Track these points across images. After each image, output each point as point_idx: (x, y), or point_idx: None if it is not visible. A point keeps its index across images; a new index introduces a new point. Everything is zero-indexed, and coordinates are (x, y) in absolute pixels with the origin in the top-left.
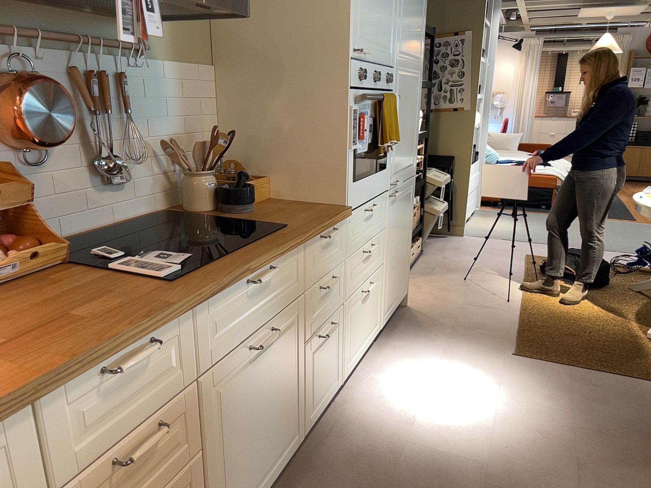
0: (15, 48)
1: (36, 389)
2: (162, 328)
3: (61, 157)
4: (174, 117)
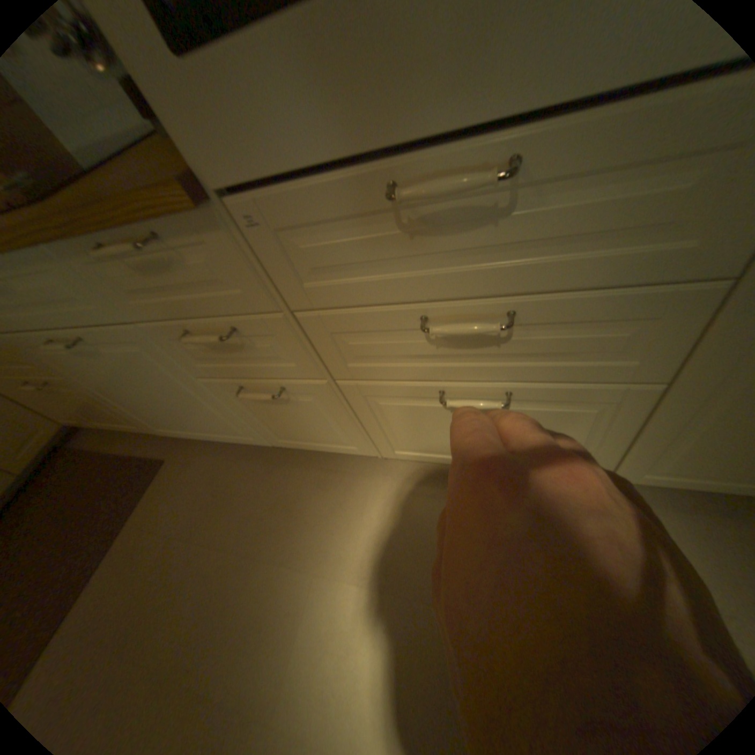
0: None
1: None
2: None
3: None
4: None
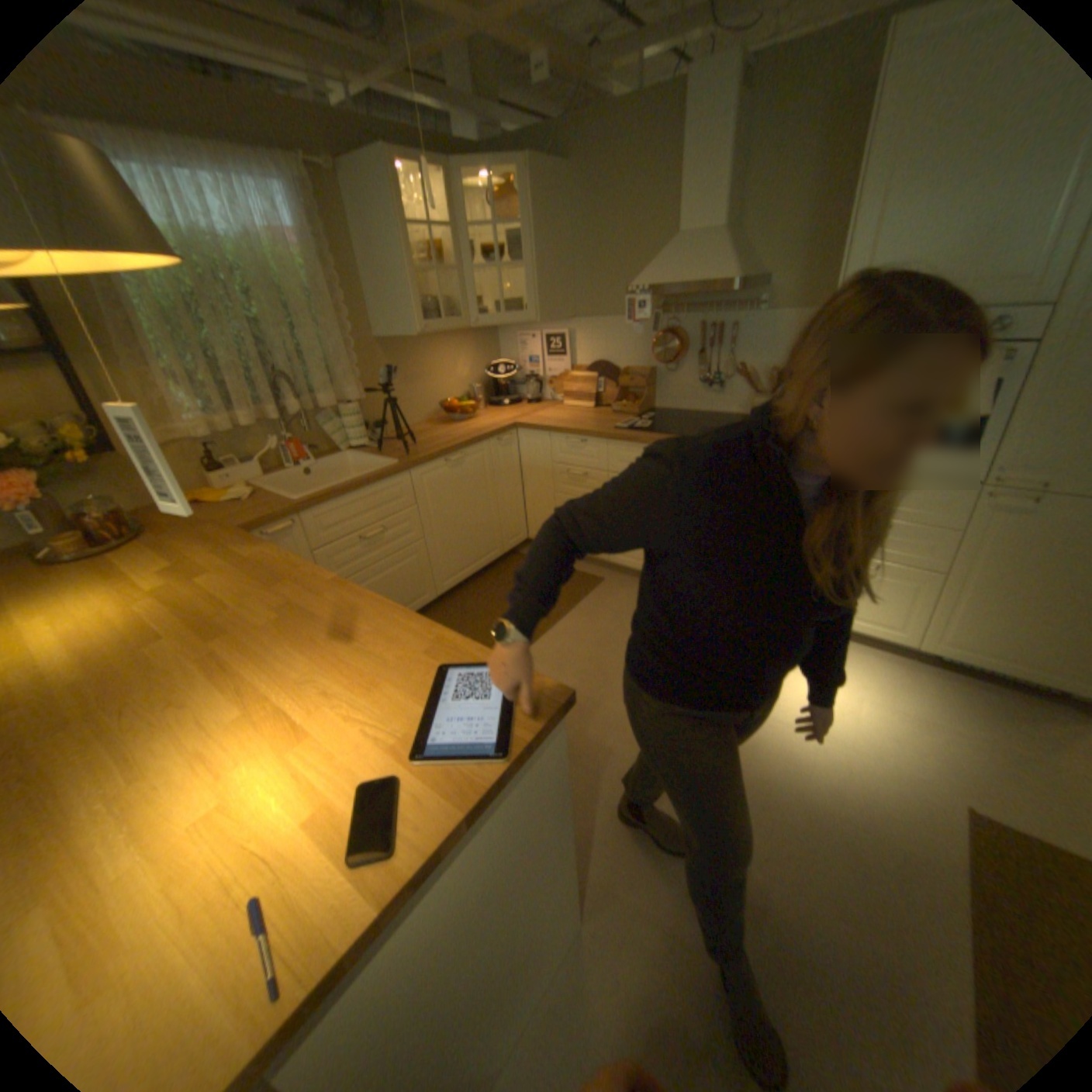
0: (672, 315)
1: (546, 429)
2: (587, 438)
3: (685, 369)
4: (780, 351)
